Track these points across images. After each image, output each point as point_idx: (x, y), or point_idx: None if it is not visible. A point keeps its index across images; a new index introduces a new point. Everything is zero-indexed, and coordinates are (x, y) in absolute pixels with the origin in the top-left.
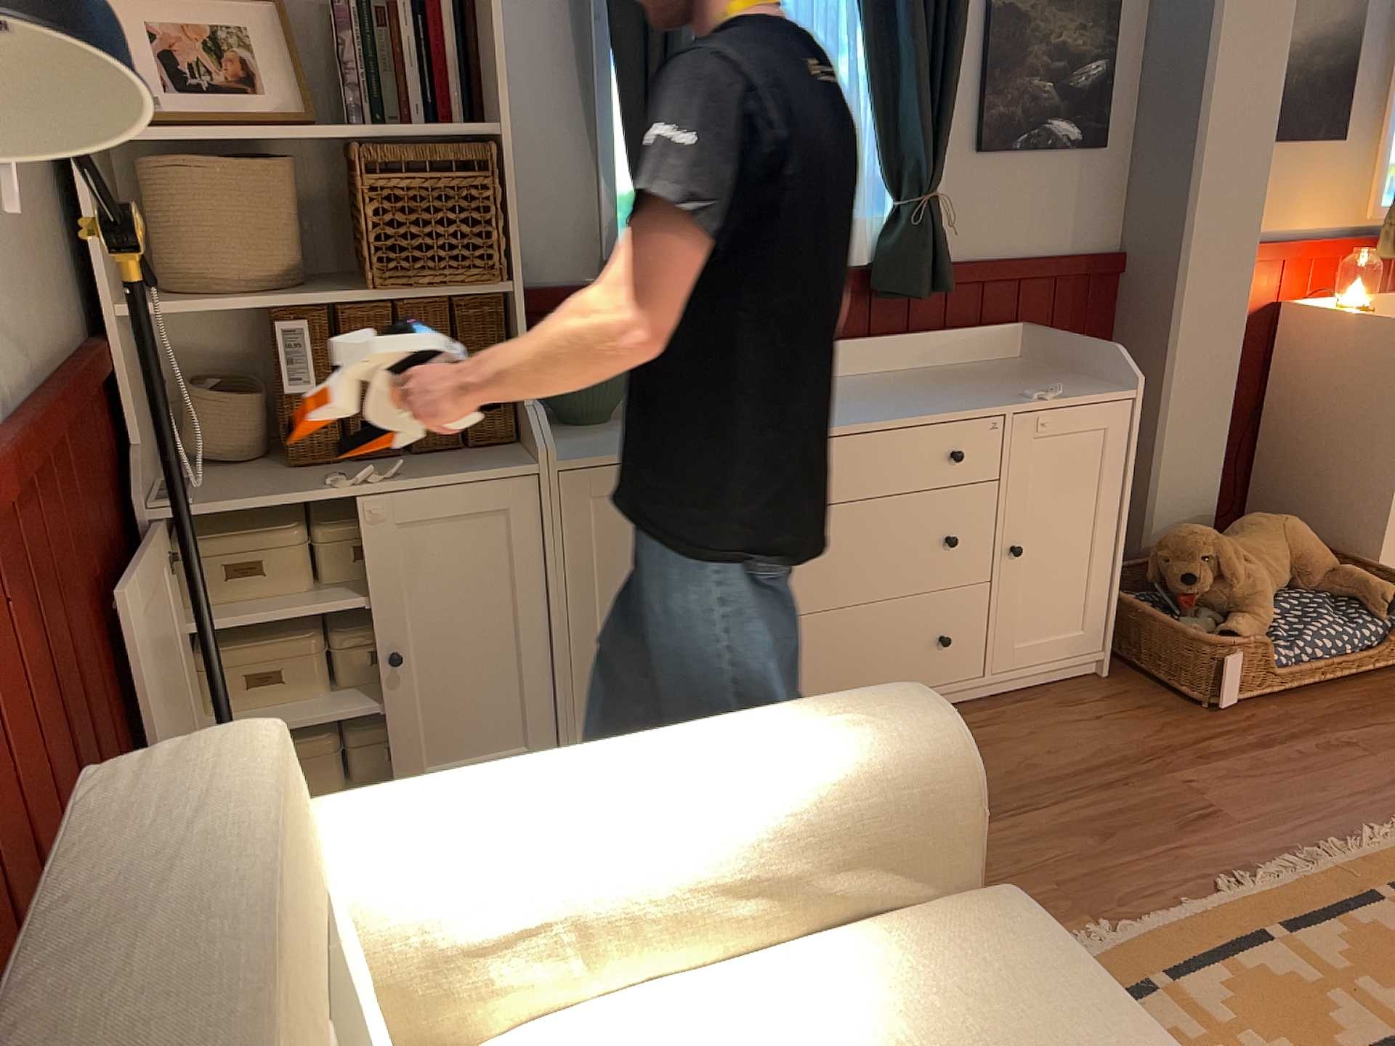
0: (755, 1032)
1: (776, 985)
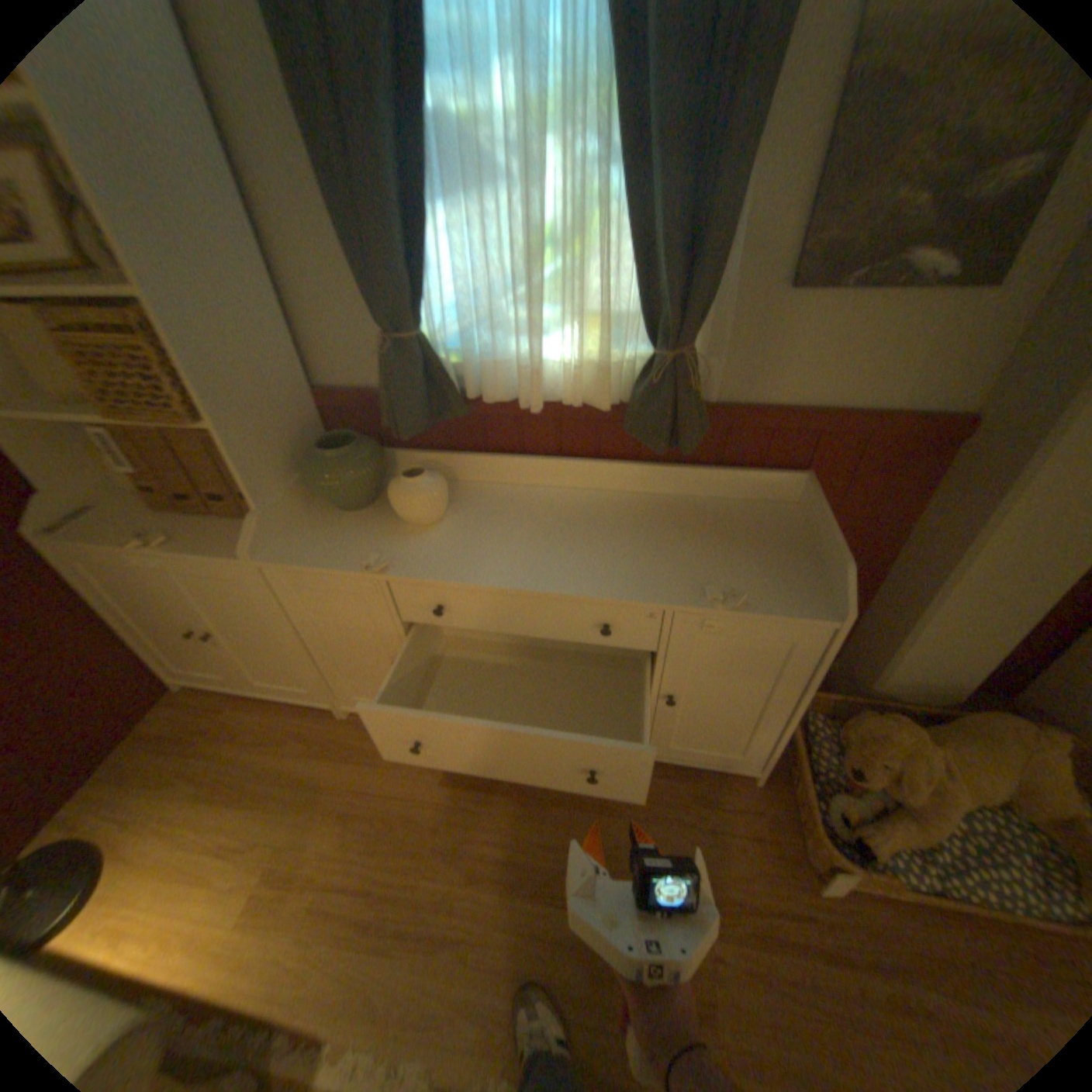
0: None
1: None
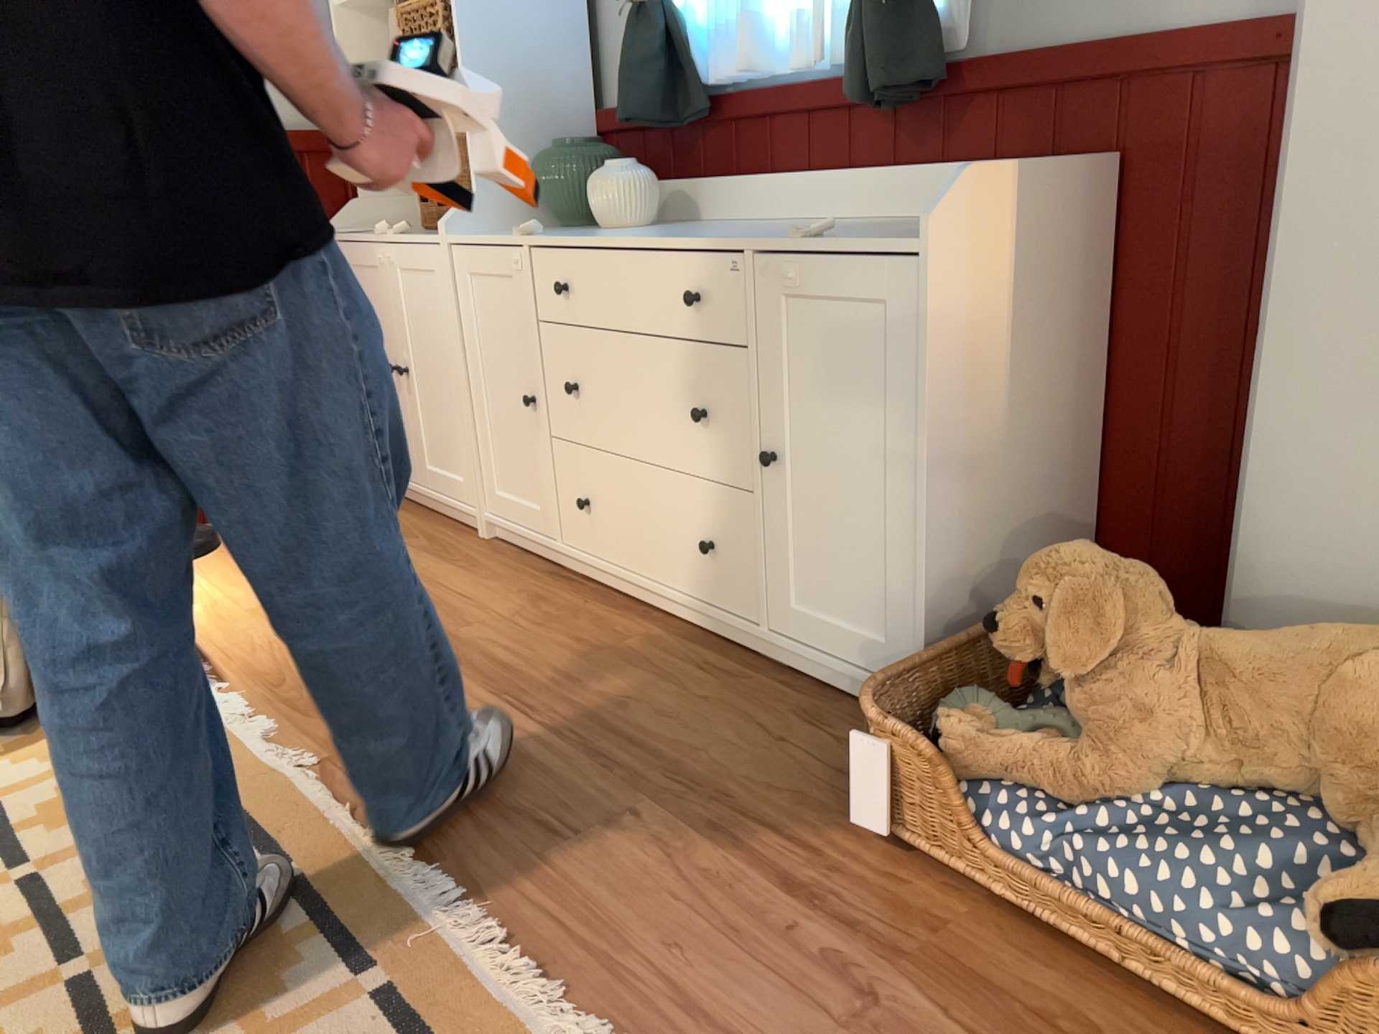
0: None
1: None
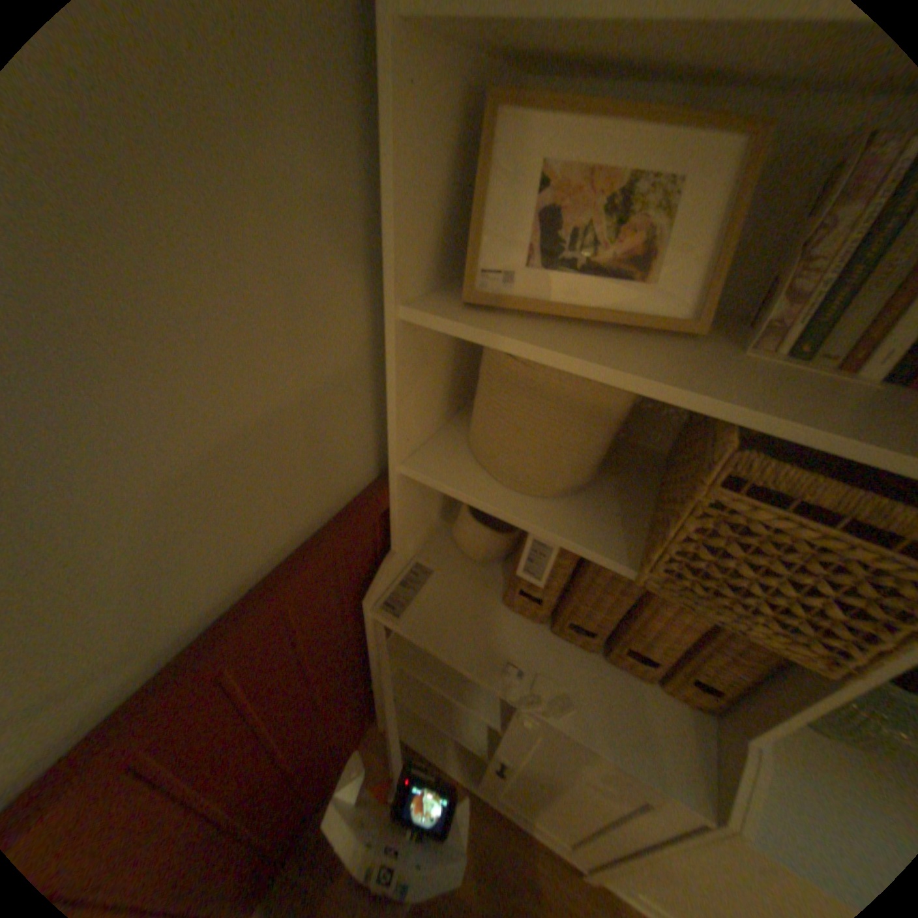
0: None
1: None
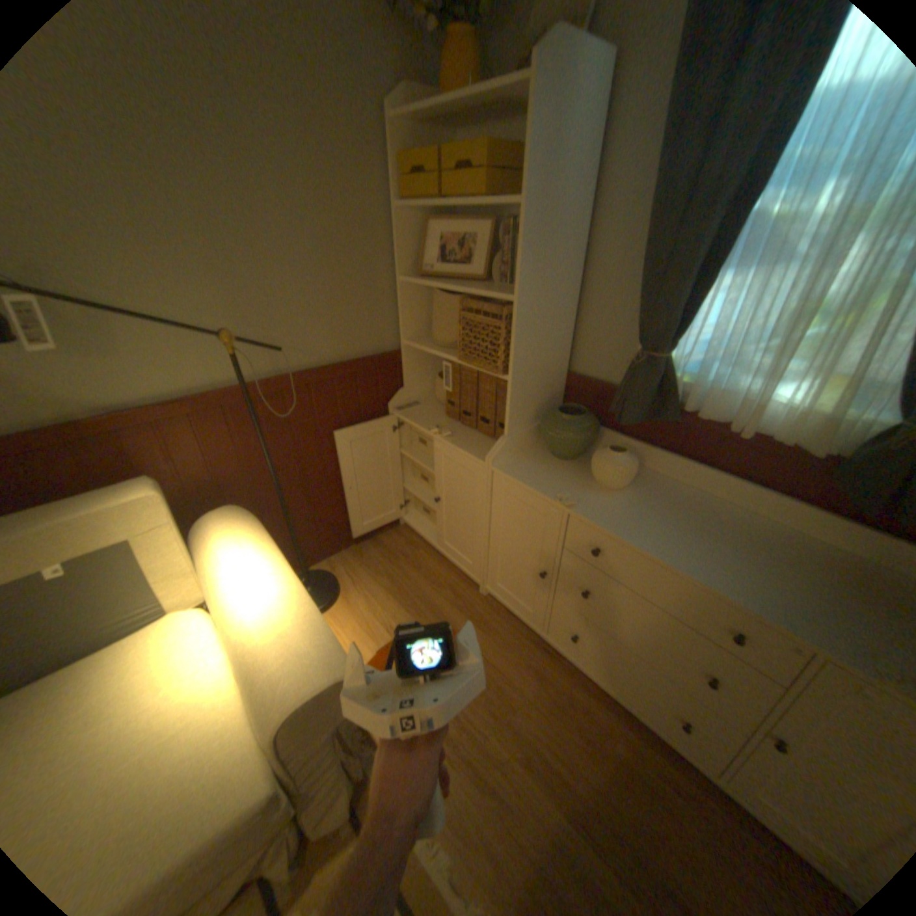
0: (185, 692)
1: (211, 692)
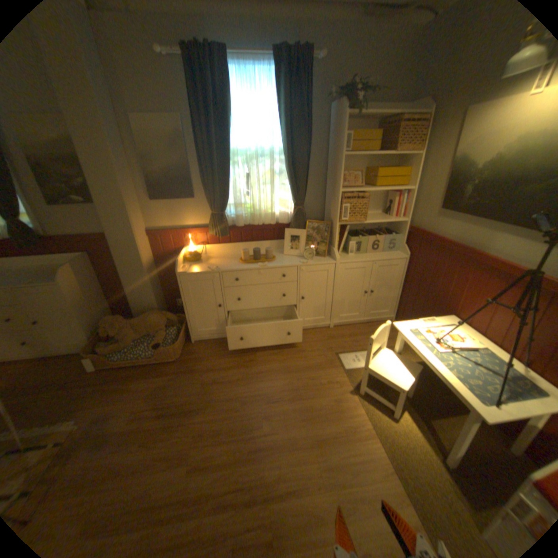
0: None
1: None
